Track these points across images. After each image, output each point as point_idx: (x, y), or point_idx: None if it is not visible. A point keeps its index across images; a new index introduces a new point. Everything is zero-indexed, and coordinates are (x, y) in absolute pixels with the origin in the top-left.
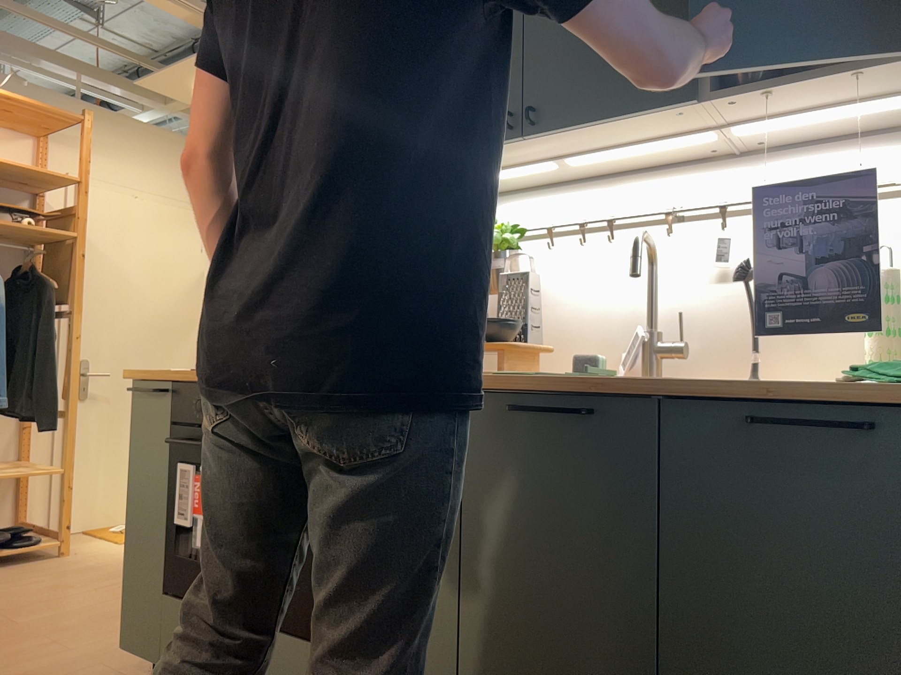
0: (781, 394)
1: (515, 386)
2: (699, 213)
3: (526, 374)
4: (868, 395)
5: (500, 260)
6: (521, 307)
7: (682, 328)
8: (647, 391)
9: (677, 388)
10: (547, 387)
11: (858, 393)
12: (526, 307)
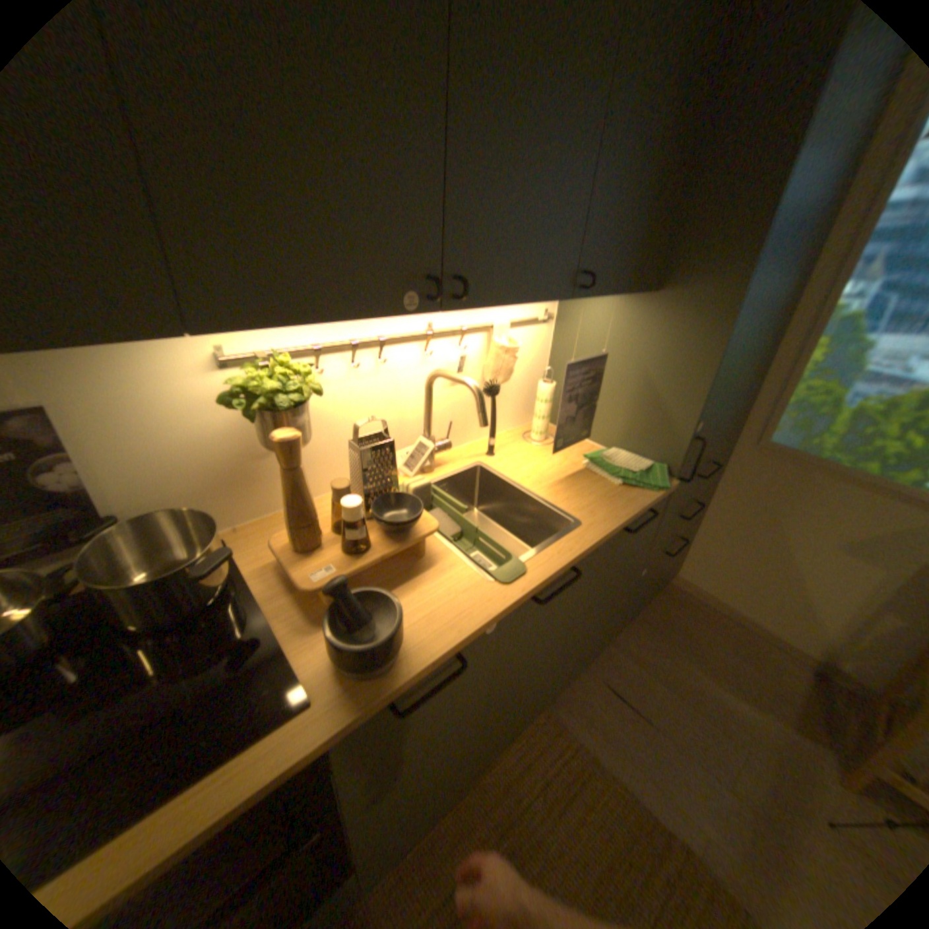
0: (639, 515)
1: (541, 587)
2: (443, 331)
3: (524, 568)
4: (650, 498)
5: (306, 415)
6: (388, 476)
7: (451, 431)
8: (601, 543)
9: (613, 535)
10: (549, 571)
11: (657, 503)
12: (386, 472)
